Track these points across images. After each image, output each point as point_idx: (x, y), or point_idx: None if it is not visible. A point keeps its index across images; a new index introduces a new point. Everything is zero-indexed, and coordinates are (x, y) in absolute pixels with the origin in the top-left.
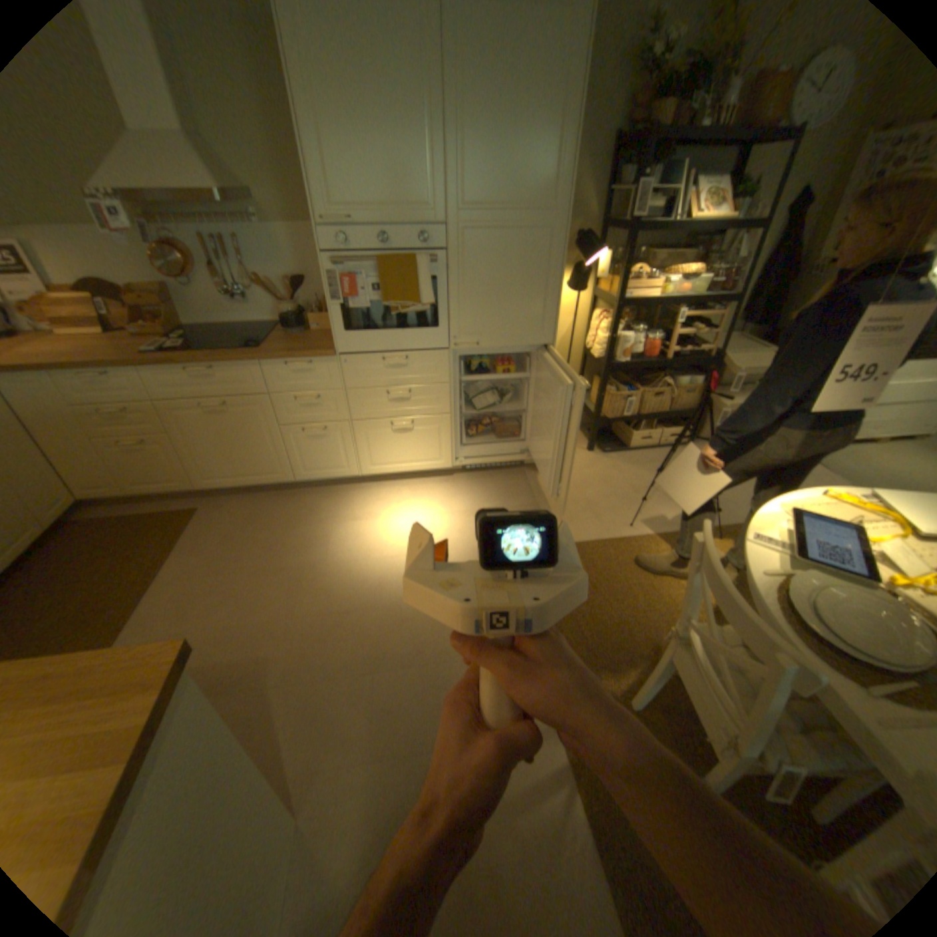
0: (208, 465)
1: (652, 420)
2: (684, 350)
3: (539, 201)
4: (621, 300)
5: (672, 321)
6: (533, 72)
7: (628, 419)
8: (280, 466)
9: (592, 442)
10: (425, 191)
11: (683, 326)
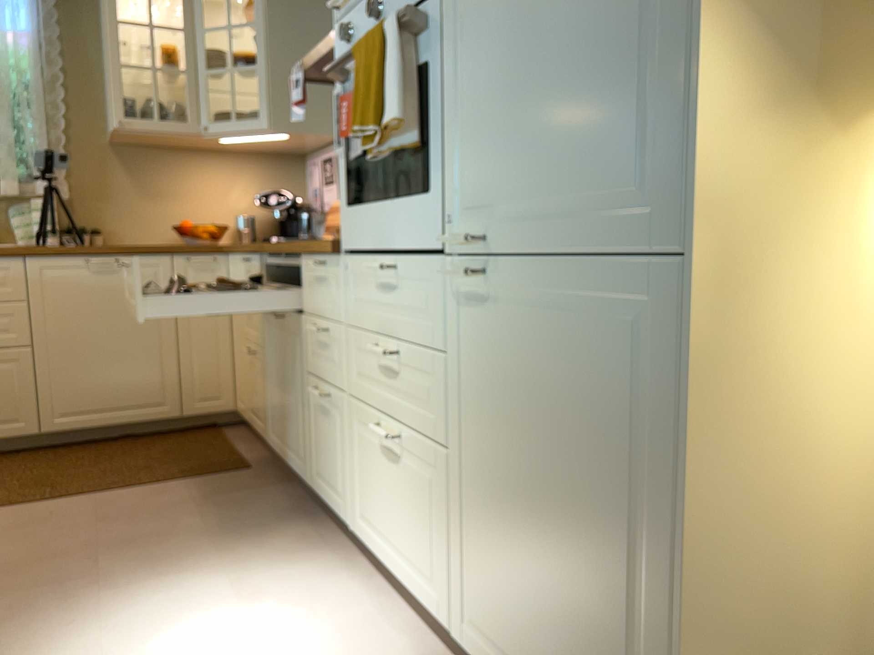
0: (273, 409)
1: None
2: None
3: None
4: None
5: None
6: None
7: None
8: (304, 448)
9: None
10: None
11: None
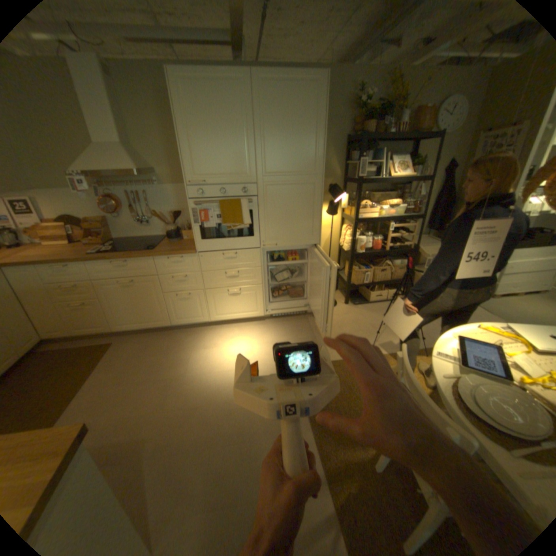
0: (120, 317)
1: (381, 285)
2: (395, 245)
3: (306, 170)
4: (356, 219)
5: (387, 230)
6: (299, 111)
7: (367, 285)
8: (162, 316)
9: (347, 298)
10: (245, 167)
11: (393, 232)
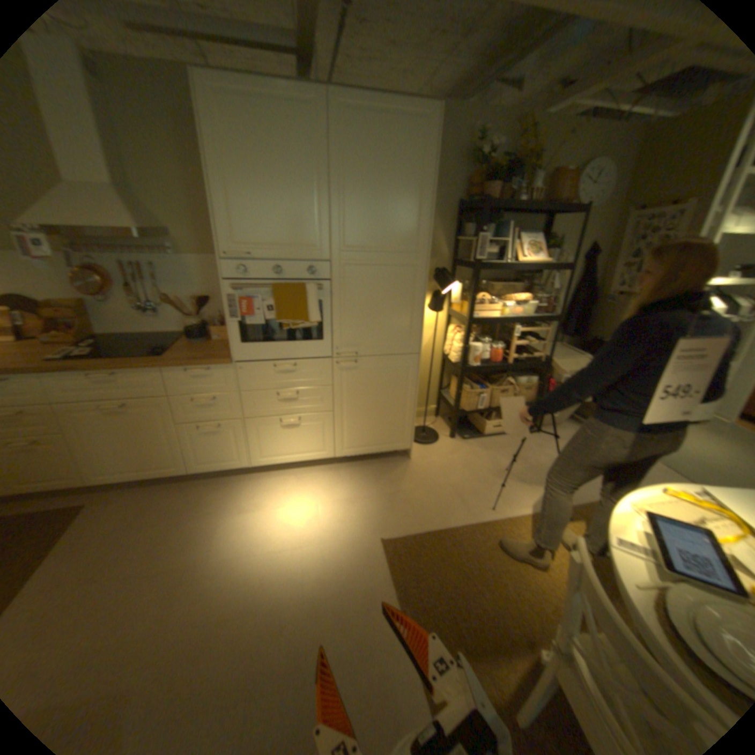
0: (99, 462)
1: (500, 412)
2: (520, 356)
3: (403, 246)
4: (470, 319)
5: (509, 334)
6: (396, 158)
7: (481, 411)
8: (171, 460)
9: (453, 430)
10: (312, 236)
11: (518, 338)
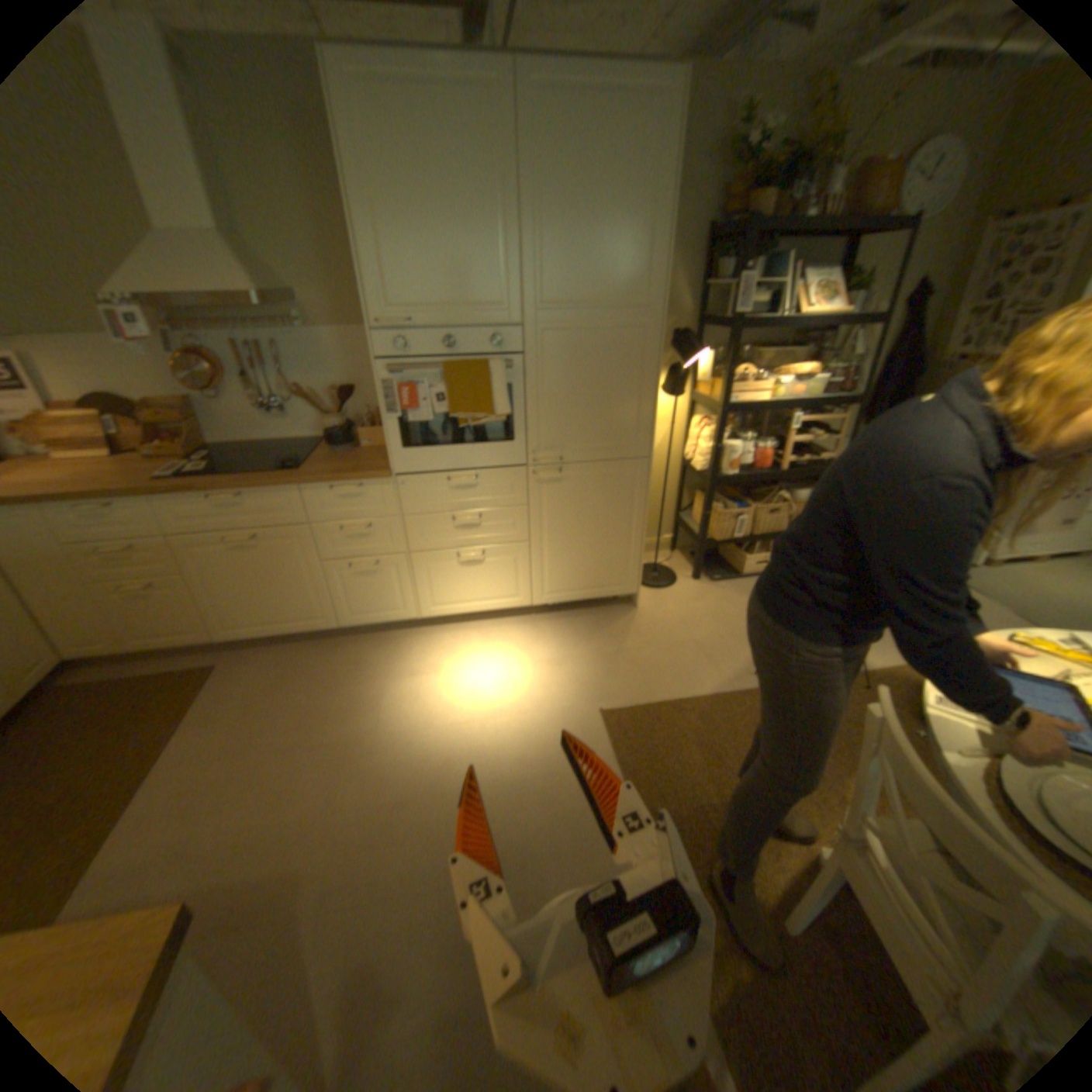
0: (233, 610)
1: (769, 542)
2: (801, 459)
3: (630, 297)
4: (727, 404)
5: (785, 427)
6: (621, 161)
7: (741, 541)
8: (322, 608)
9: (699, 568)
10: (499, 289)
11: (799, 432)
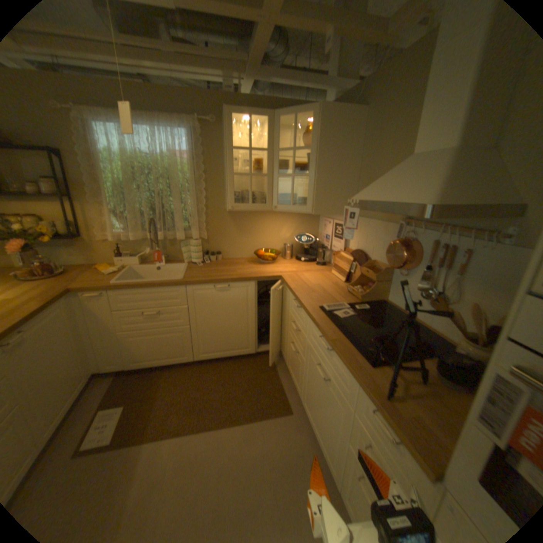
0: (310, 401)
1: None
2: None
3: None
4: None
5: None
6: None
7: None
8: (337, 467)
9: None
10: None
11: None
